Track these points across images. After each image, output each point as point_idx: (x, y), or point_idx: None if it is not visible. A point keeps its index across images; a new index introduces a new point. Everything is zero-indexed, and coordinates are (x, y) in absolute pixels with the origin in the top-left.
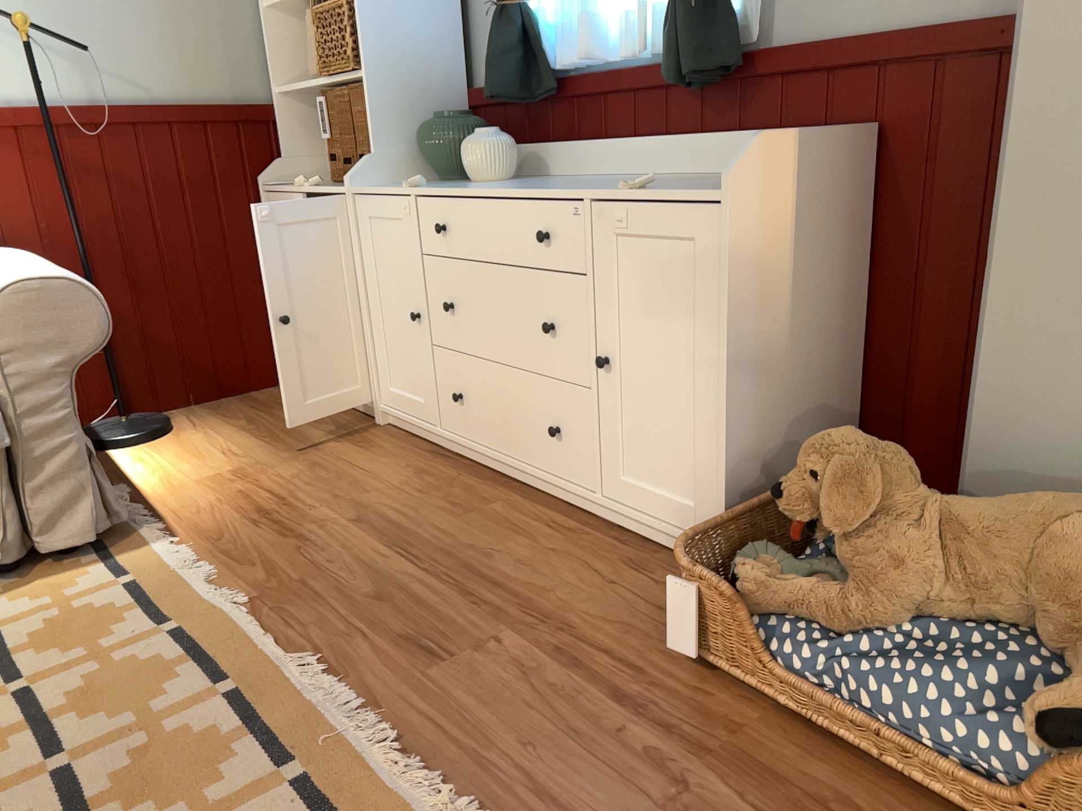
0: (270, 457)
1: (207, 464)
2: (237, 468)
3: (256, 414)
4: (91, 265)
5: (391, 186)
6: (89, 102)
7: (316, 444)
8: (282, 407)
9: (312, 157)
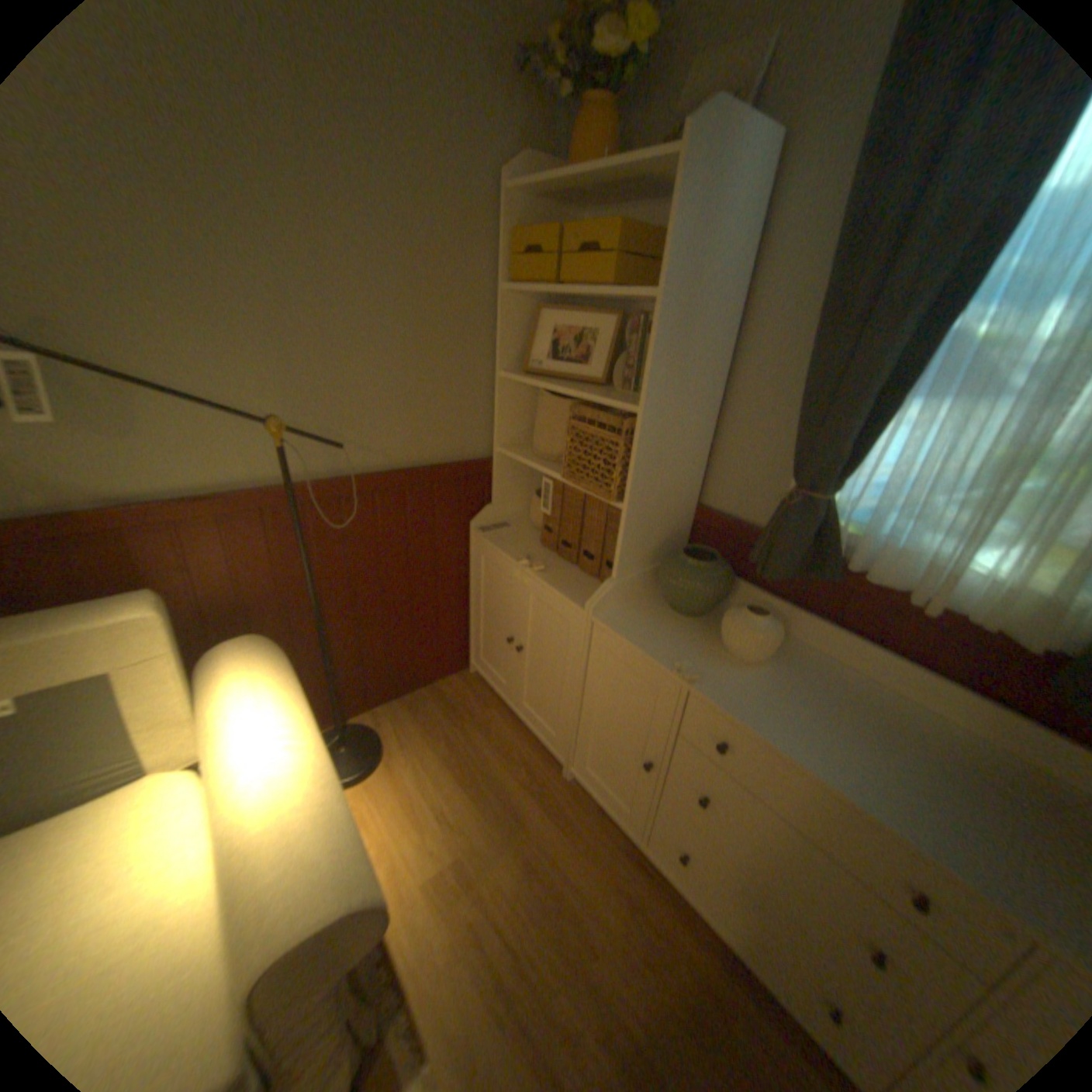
0: (484, 841)
1: (427, 845)
2: (457, 861)
3: (451, 730)
4: (321, 612)
5: (634, 620)
6: (331, 470)
7: (520, 813)
8: (472, 718)
9: (517, 499)
